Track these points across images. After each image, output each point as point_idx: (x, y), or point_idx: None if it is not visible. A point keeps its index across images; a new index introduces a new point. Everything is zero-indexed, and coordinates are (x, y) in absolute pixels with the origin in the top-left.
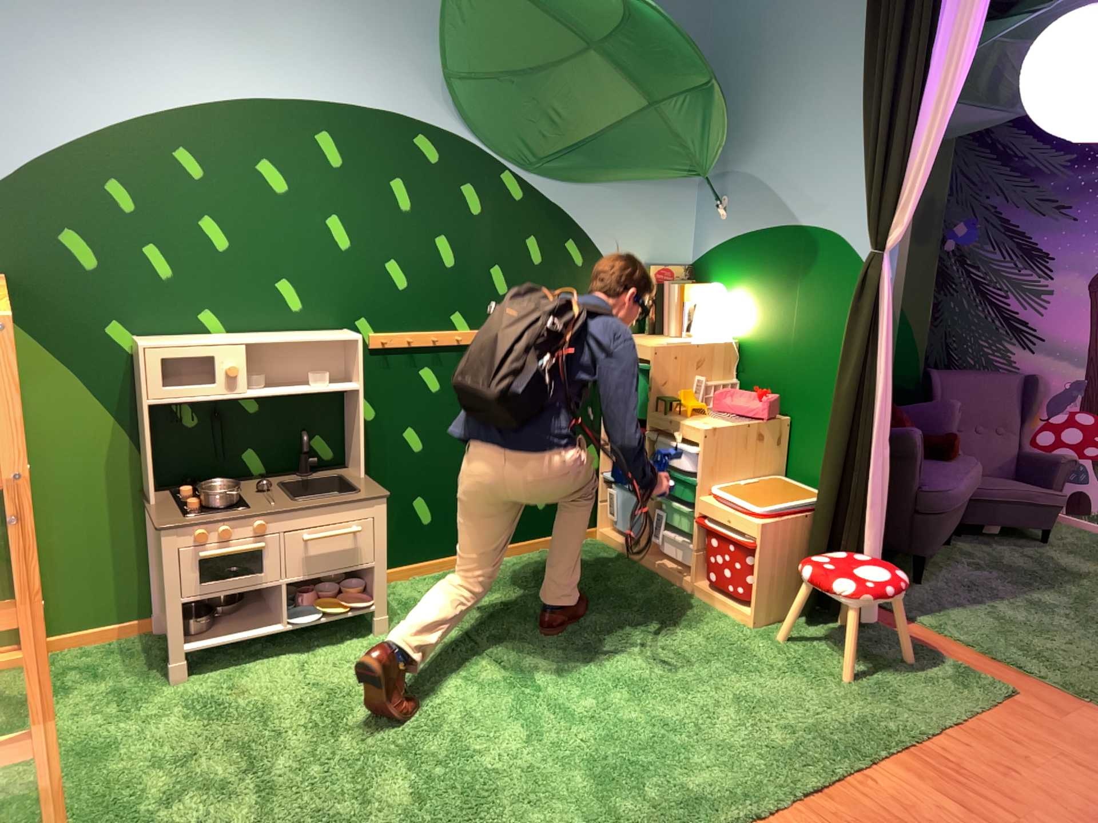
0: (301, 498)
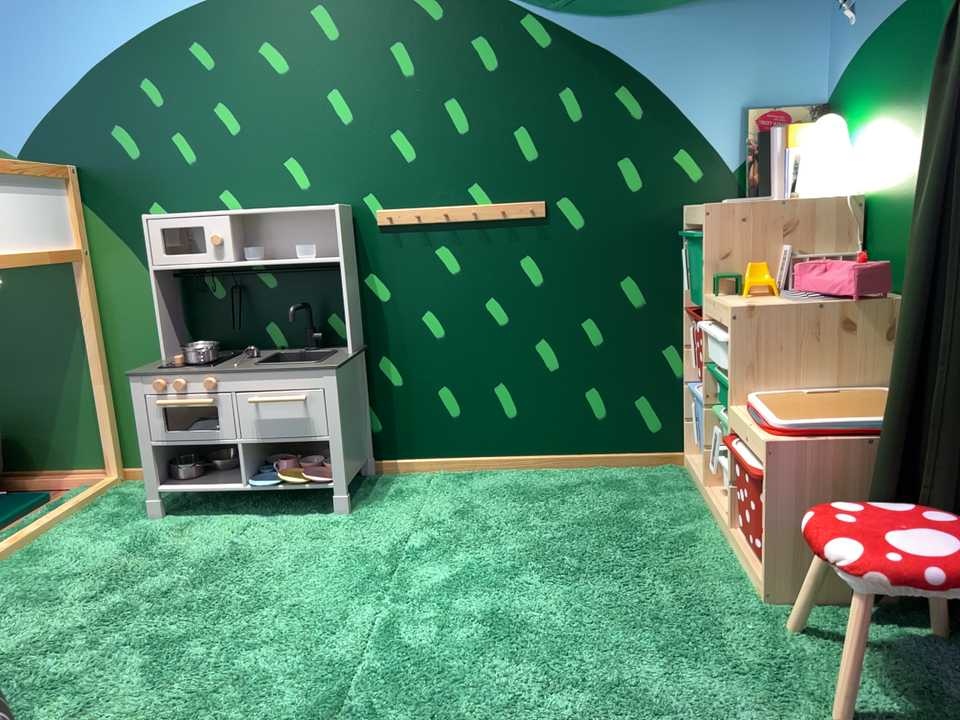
0: (258, 365)
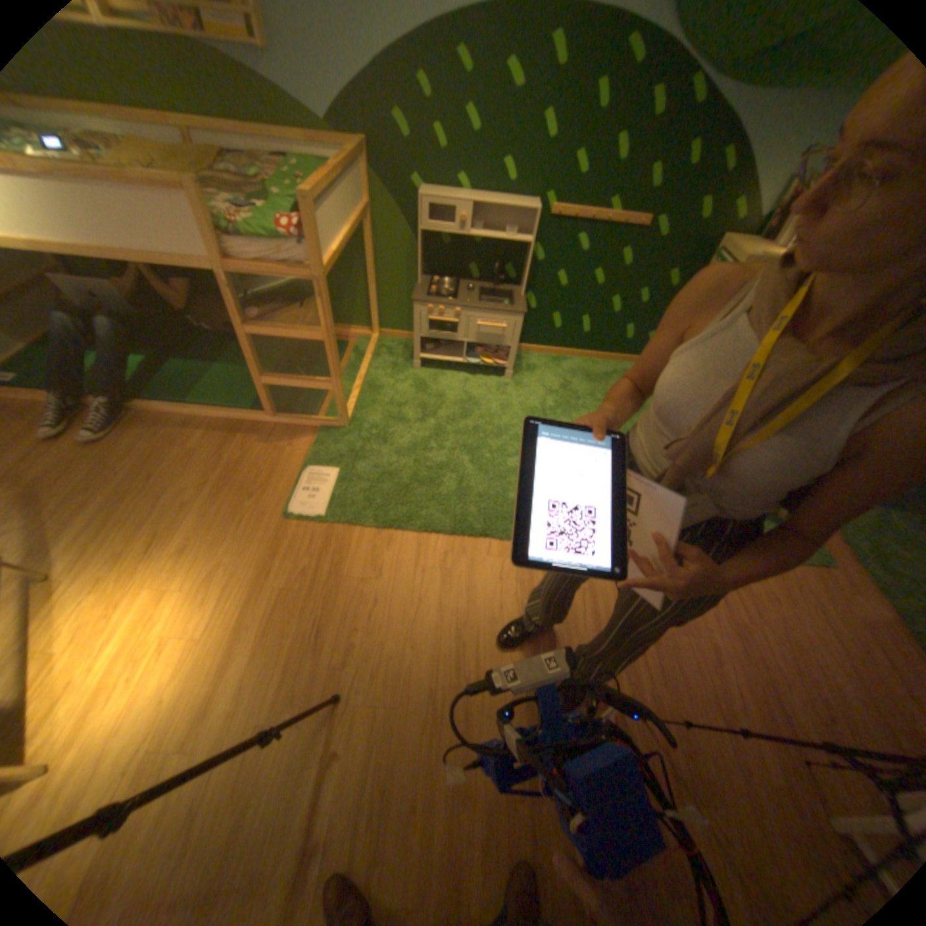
0: (479, 303)
